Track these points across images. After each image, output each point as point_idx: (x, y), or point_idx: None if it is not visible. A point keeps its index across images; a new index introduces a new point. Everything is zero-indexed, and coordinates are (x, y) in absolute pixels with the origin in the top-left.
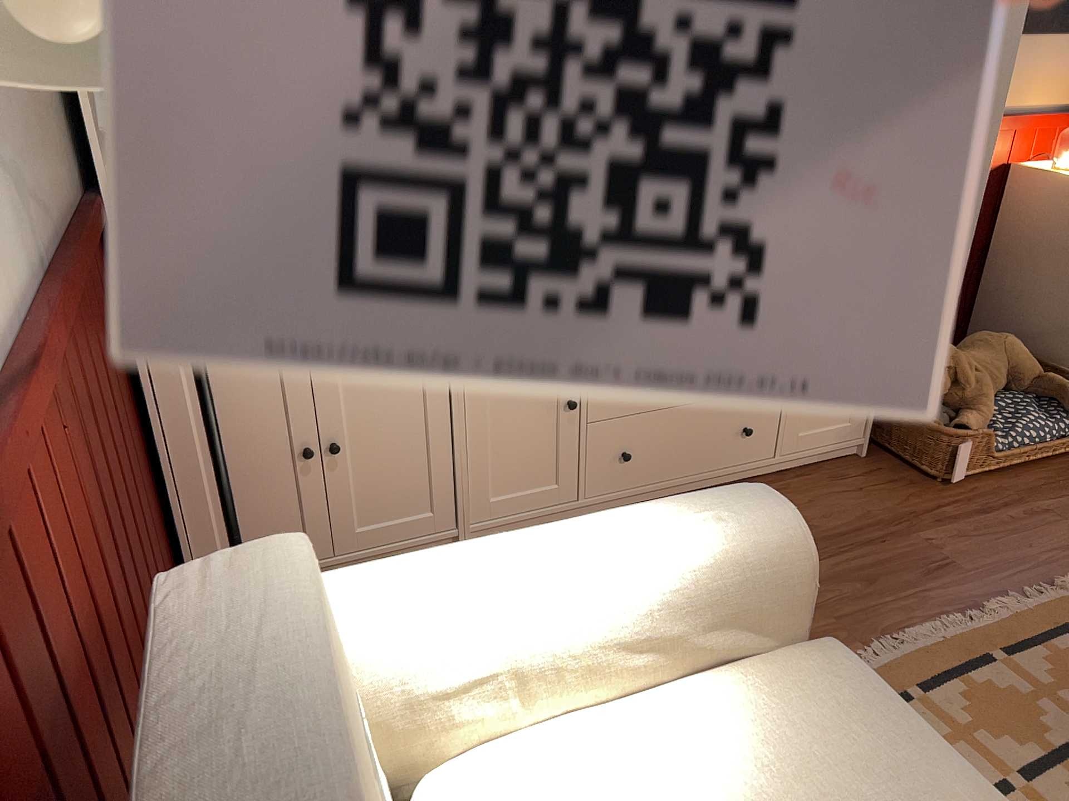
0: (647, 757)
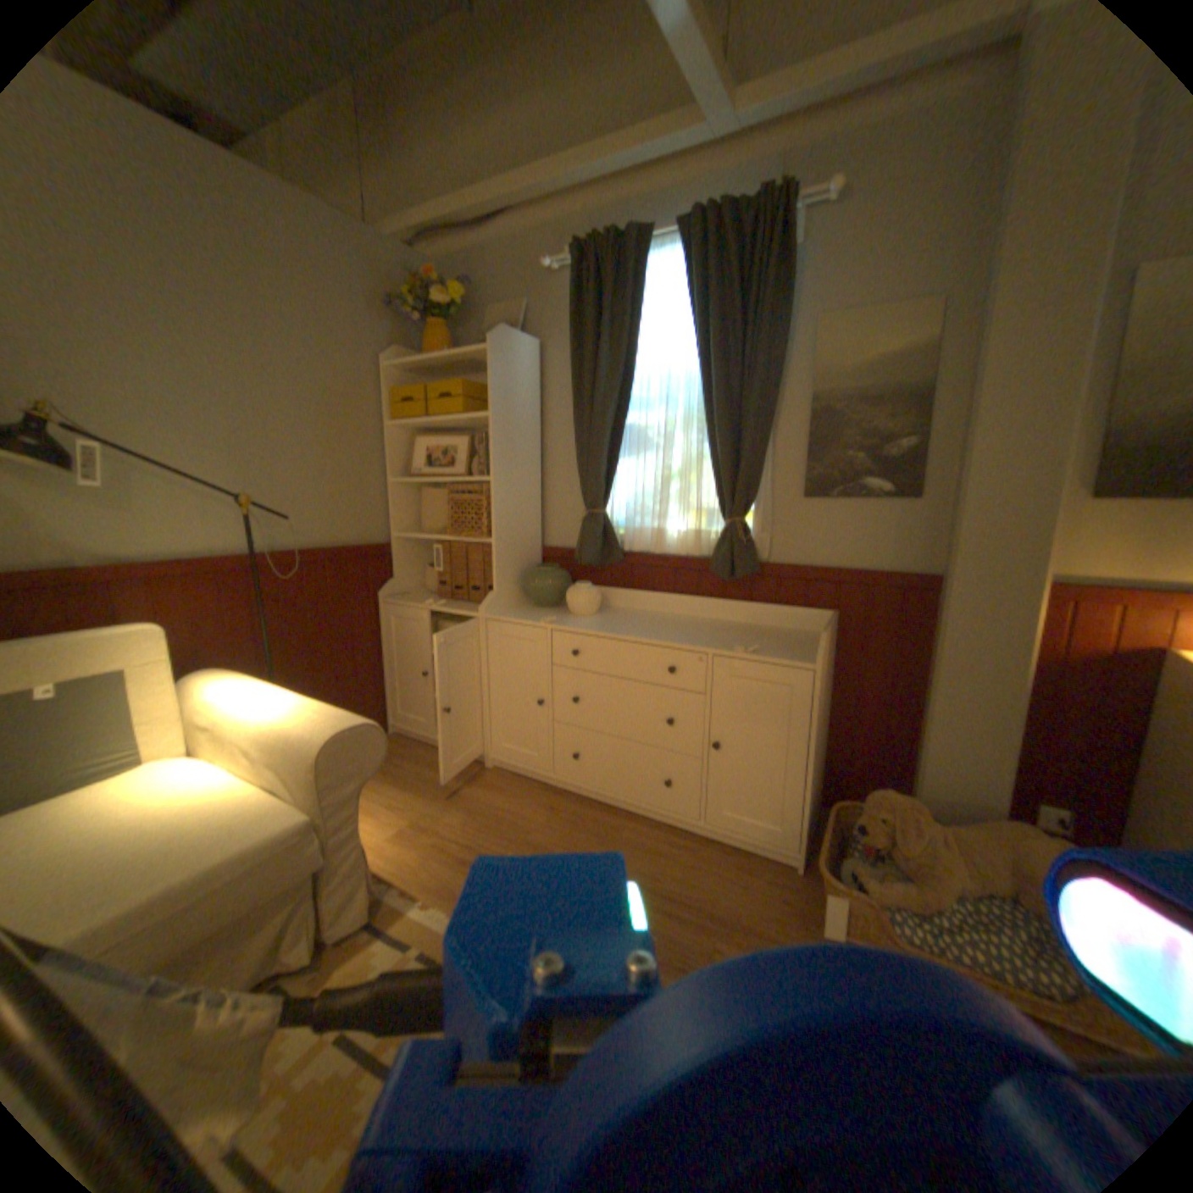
0: (194, 791)
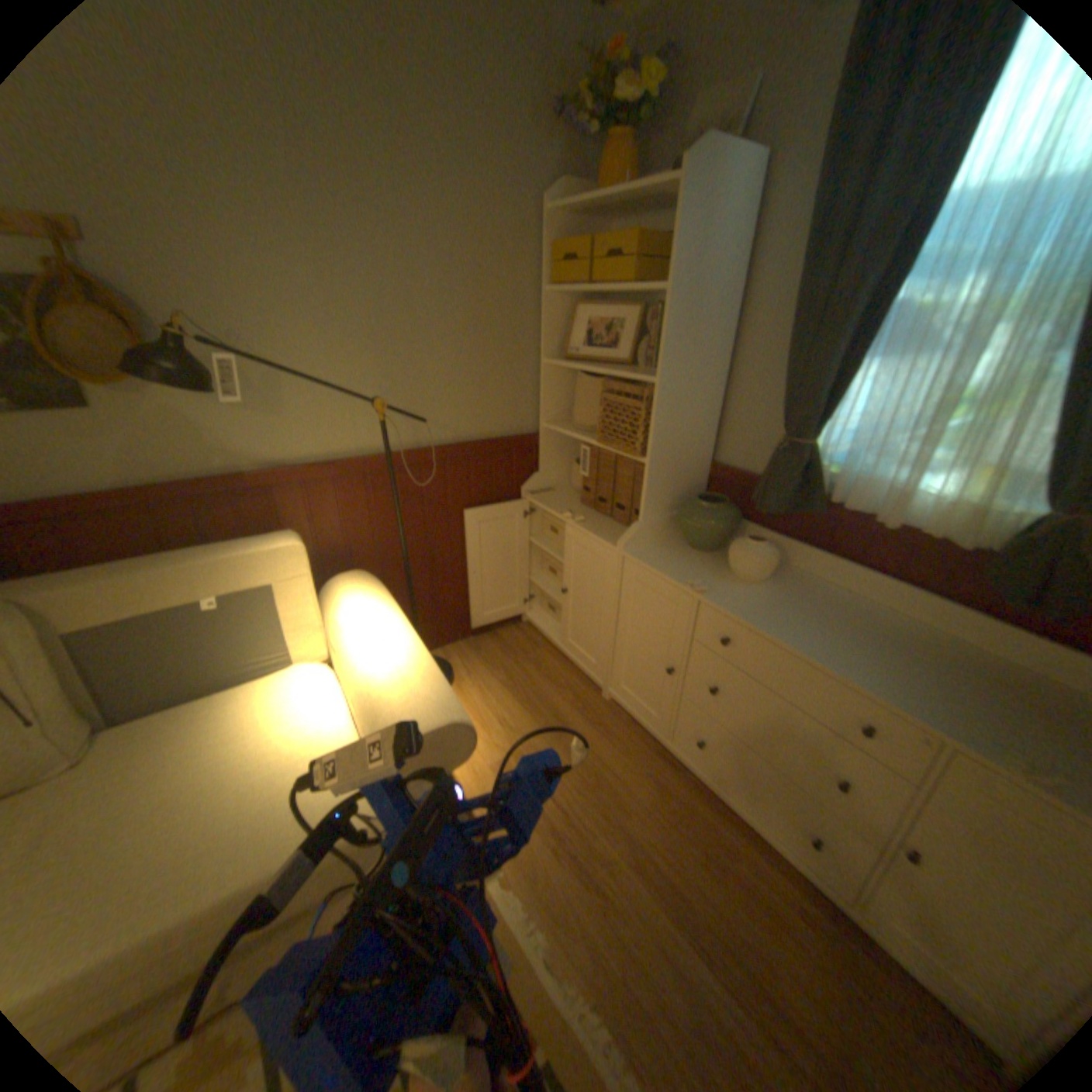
0: (310, 727)
